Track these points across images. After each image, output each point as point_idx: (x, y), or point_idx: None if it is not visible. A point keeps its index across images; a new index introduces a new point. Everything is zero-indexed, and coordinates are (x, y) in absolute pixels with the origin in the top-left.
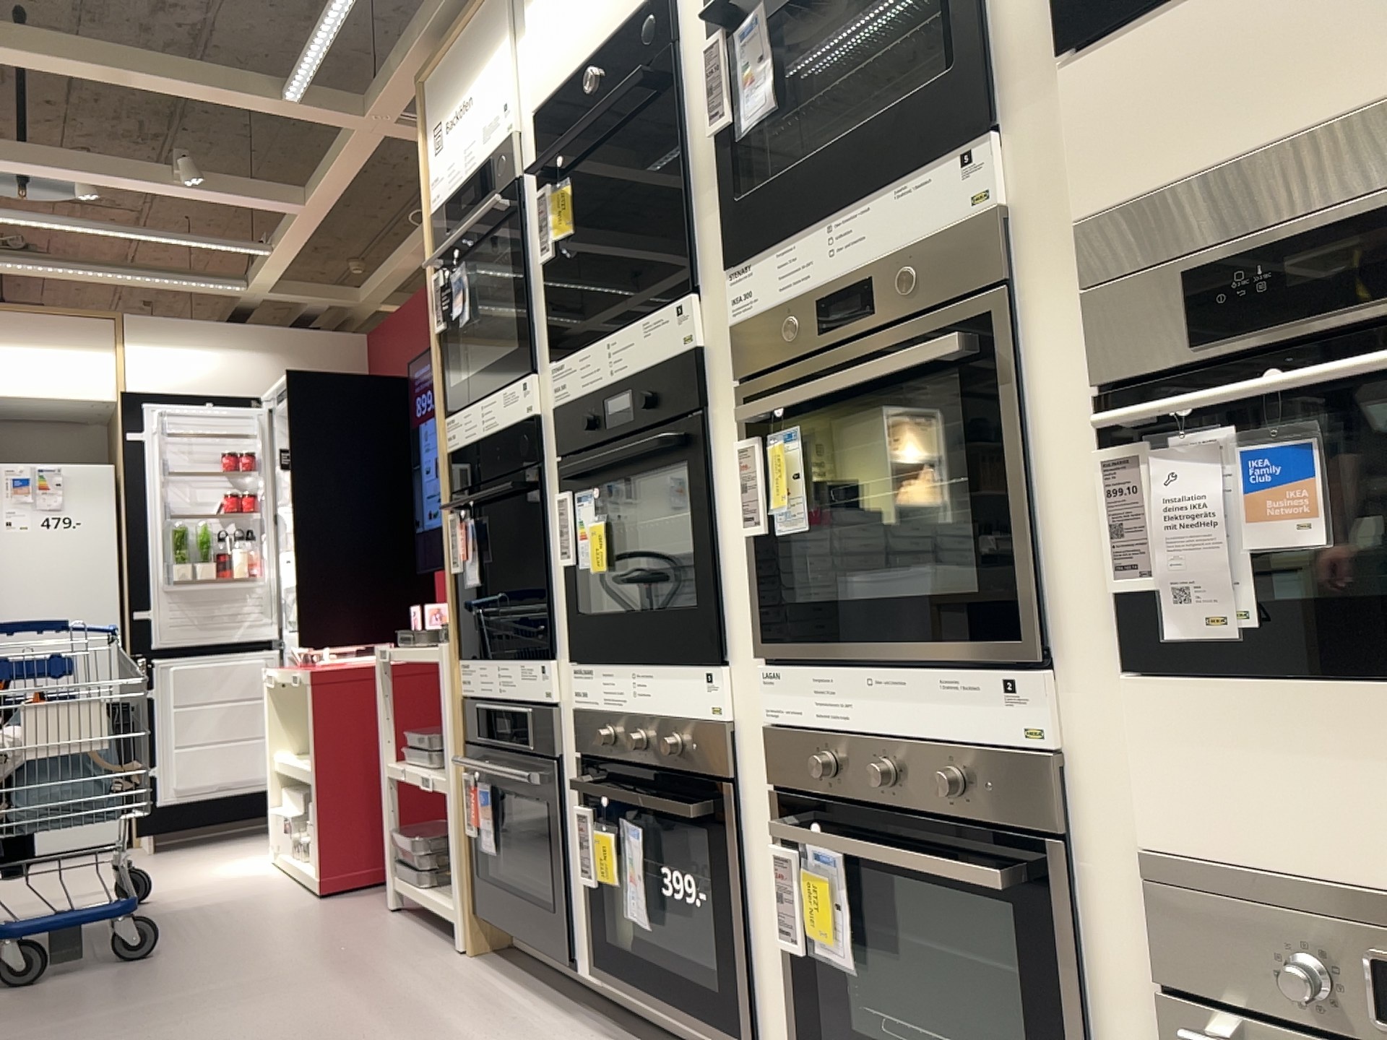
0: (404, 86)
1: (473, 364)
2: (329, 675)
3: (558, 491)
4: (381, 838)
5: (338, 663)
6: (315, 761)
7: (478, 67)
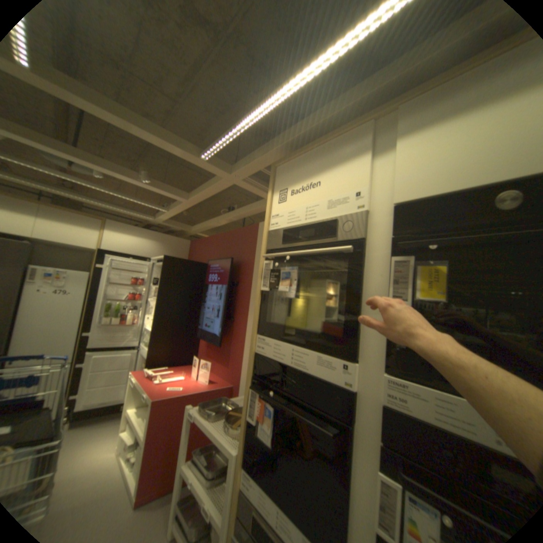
0: (257, 165)
1: (279, 311)
2: (159, 404)
3: (384, 472)
4: (167, 475)
5: (163, 386)
6: (145, 444)
7: (331, 164)
